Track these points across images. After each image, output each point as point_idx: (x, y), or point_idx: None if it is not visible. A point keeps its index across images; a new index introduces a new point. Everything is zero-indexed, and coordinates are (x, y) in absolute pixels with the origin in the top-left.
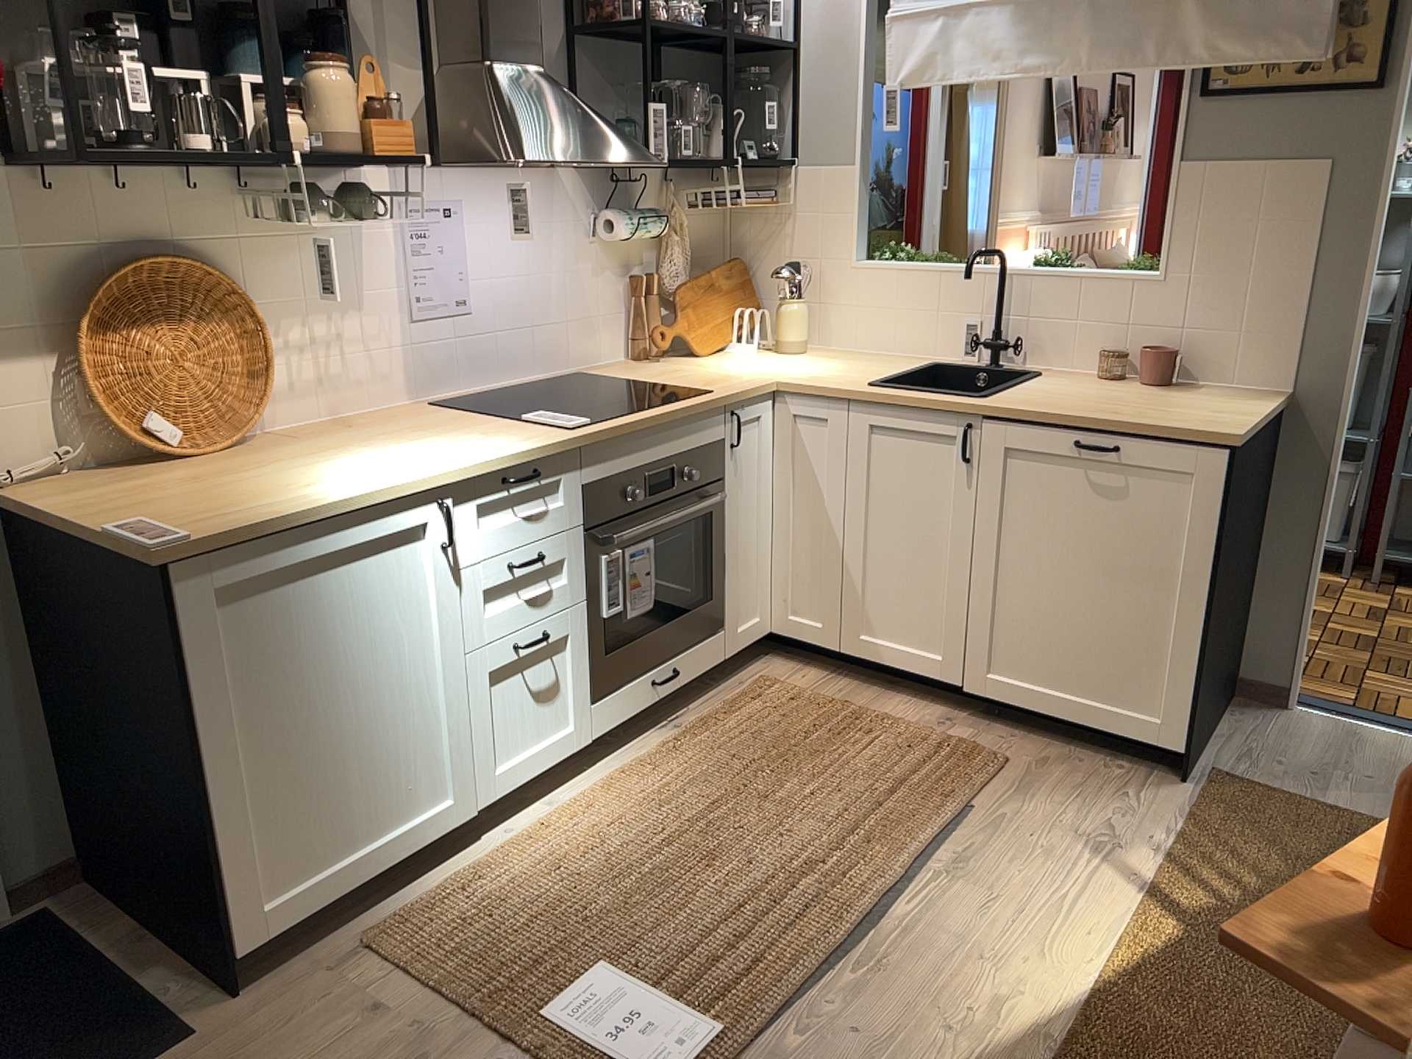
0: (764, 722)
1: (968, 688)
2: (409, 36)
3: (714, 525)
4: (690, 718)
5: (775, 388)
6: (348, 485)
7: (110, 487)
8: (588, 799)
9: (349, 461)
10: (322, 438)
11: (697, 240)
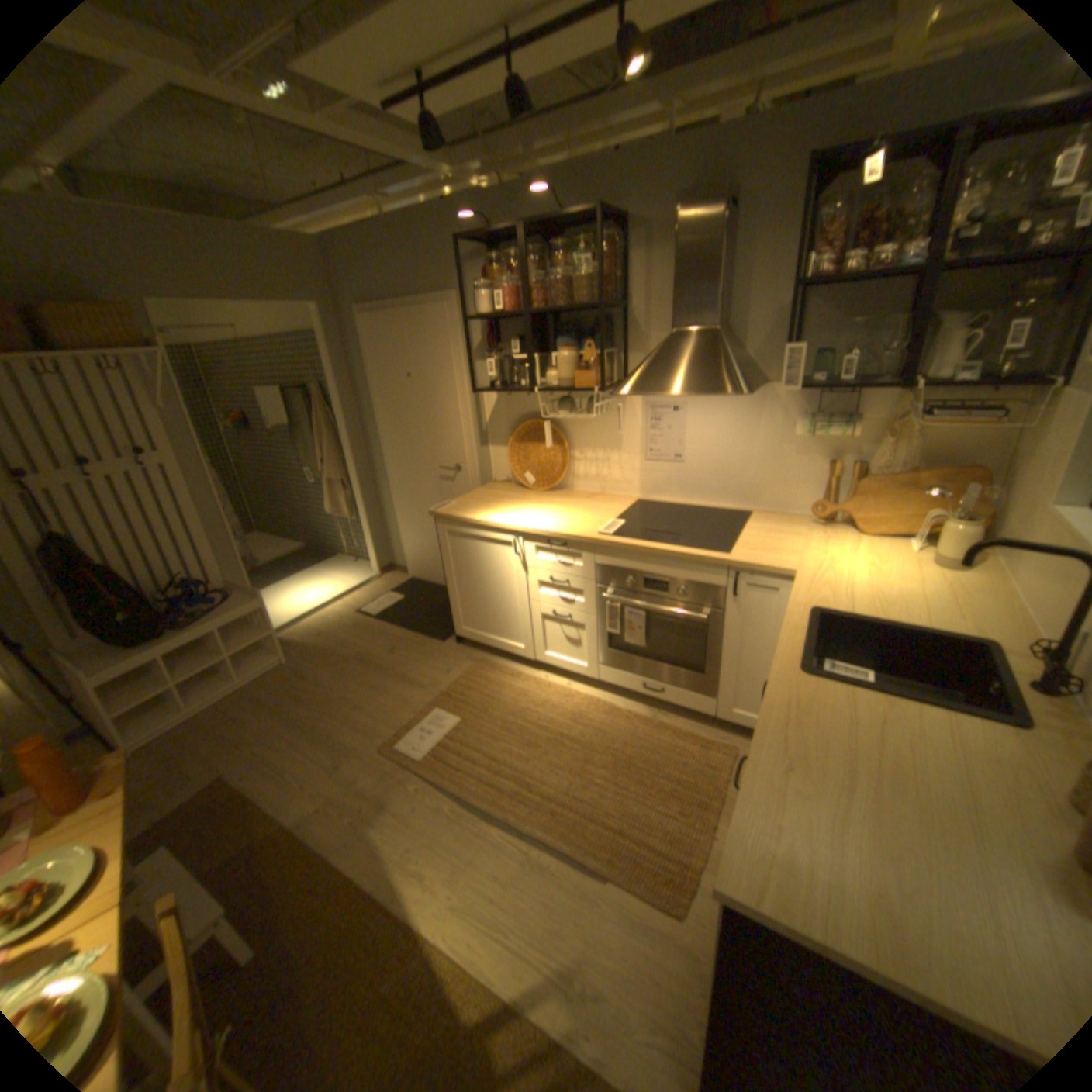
0: (672, 754)
1: None
2: (664, 314)
3: (708, 634)
4: (669, 720)
5: (790, 576)
6: (496, 516)
7: (497, 491)
8: (571, 694)
9: (532, 509)
10: (567, 498)
11: (951, 442)
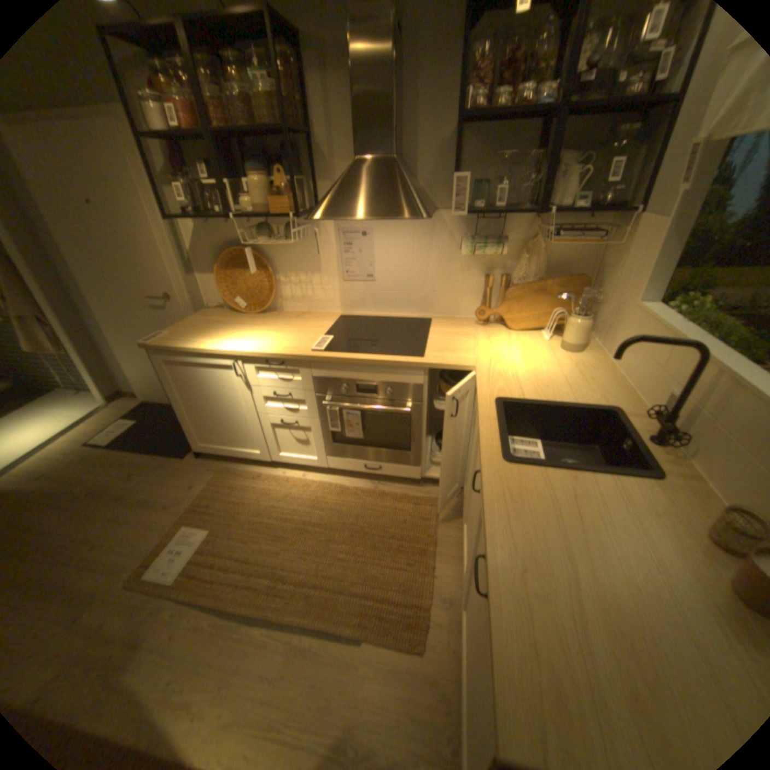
0: (394, 514)
1: (461, 602)
2: (345, 143)
3: (411, 421)
4: (386, 487)
5: (471, 370)
6: (212, 342)
7: (211, 316)
8: (307, 483)
9: (247, 331)
10: (279, 318)
11: (563, 257)
